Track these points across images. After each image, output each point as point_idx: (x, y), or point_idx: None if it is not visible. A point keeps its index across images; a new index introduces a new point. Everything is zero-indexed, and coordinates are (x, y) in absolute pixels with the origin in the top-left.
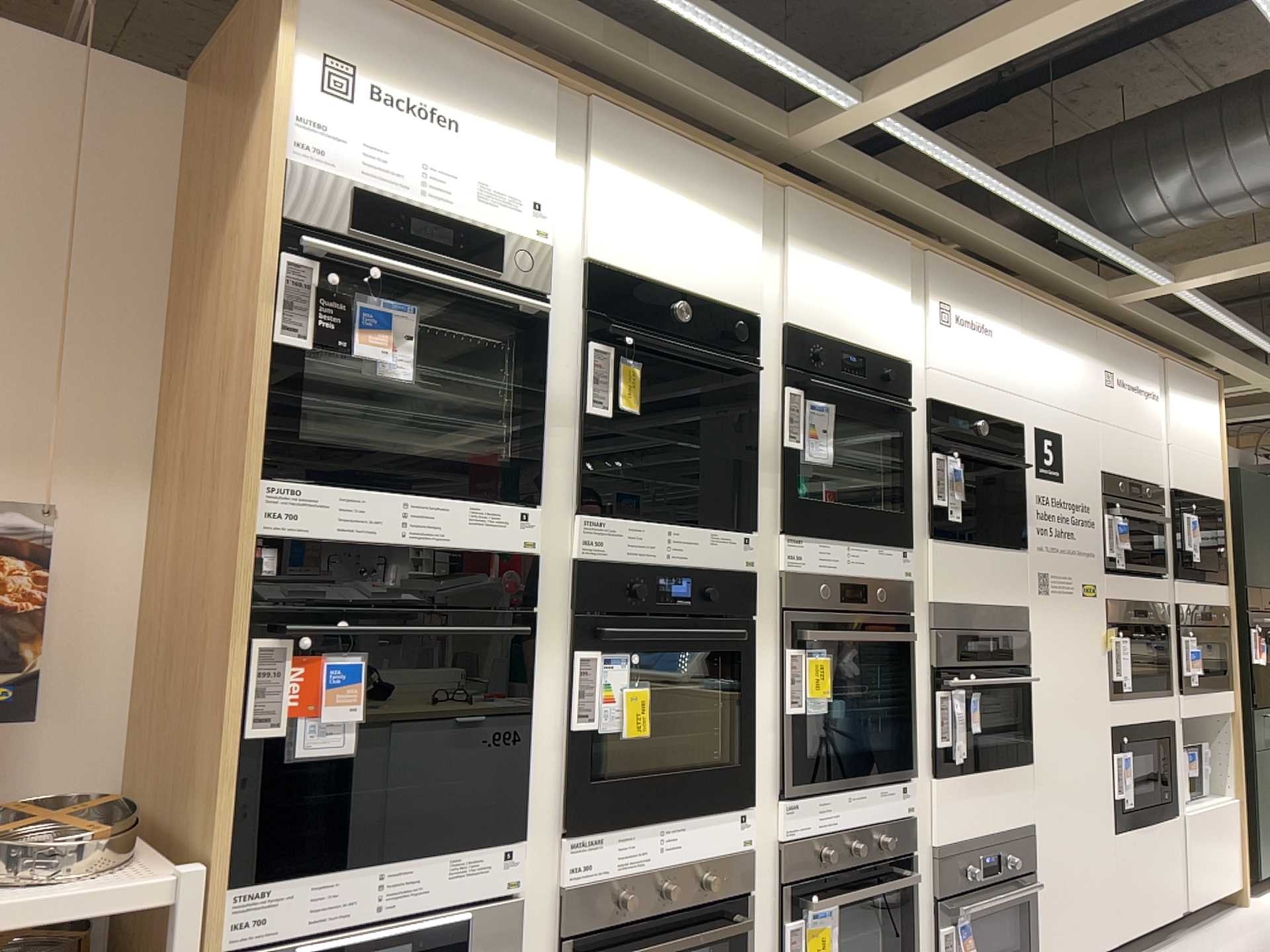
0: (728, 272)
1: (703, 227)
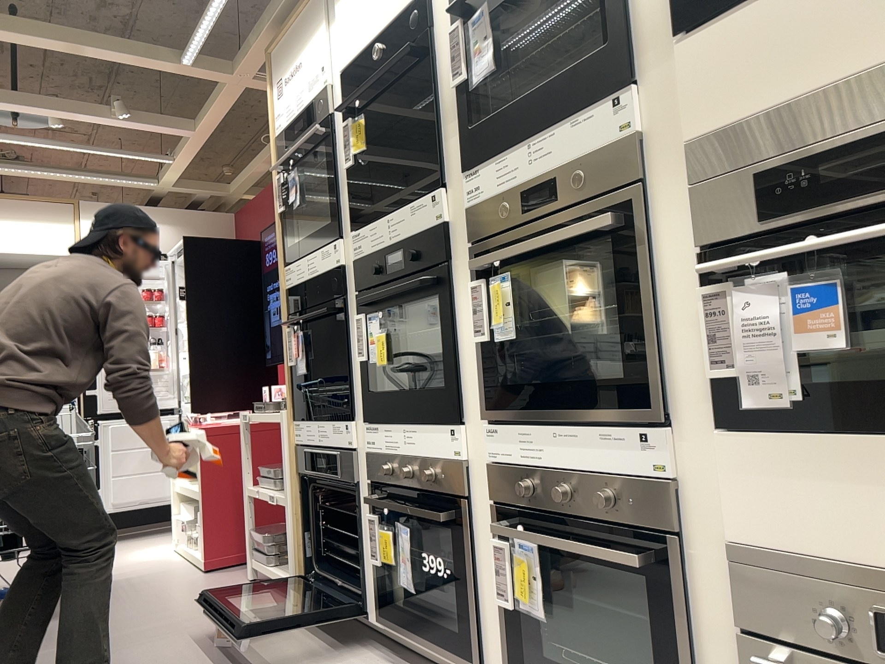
0: None
1: None
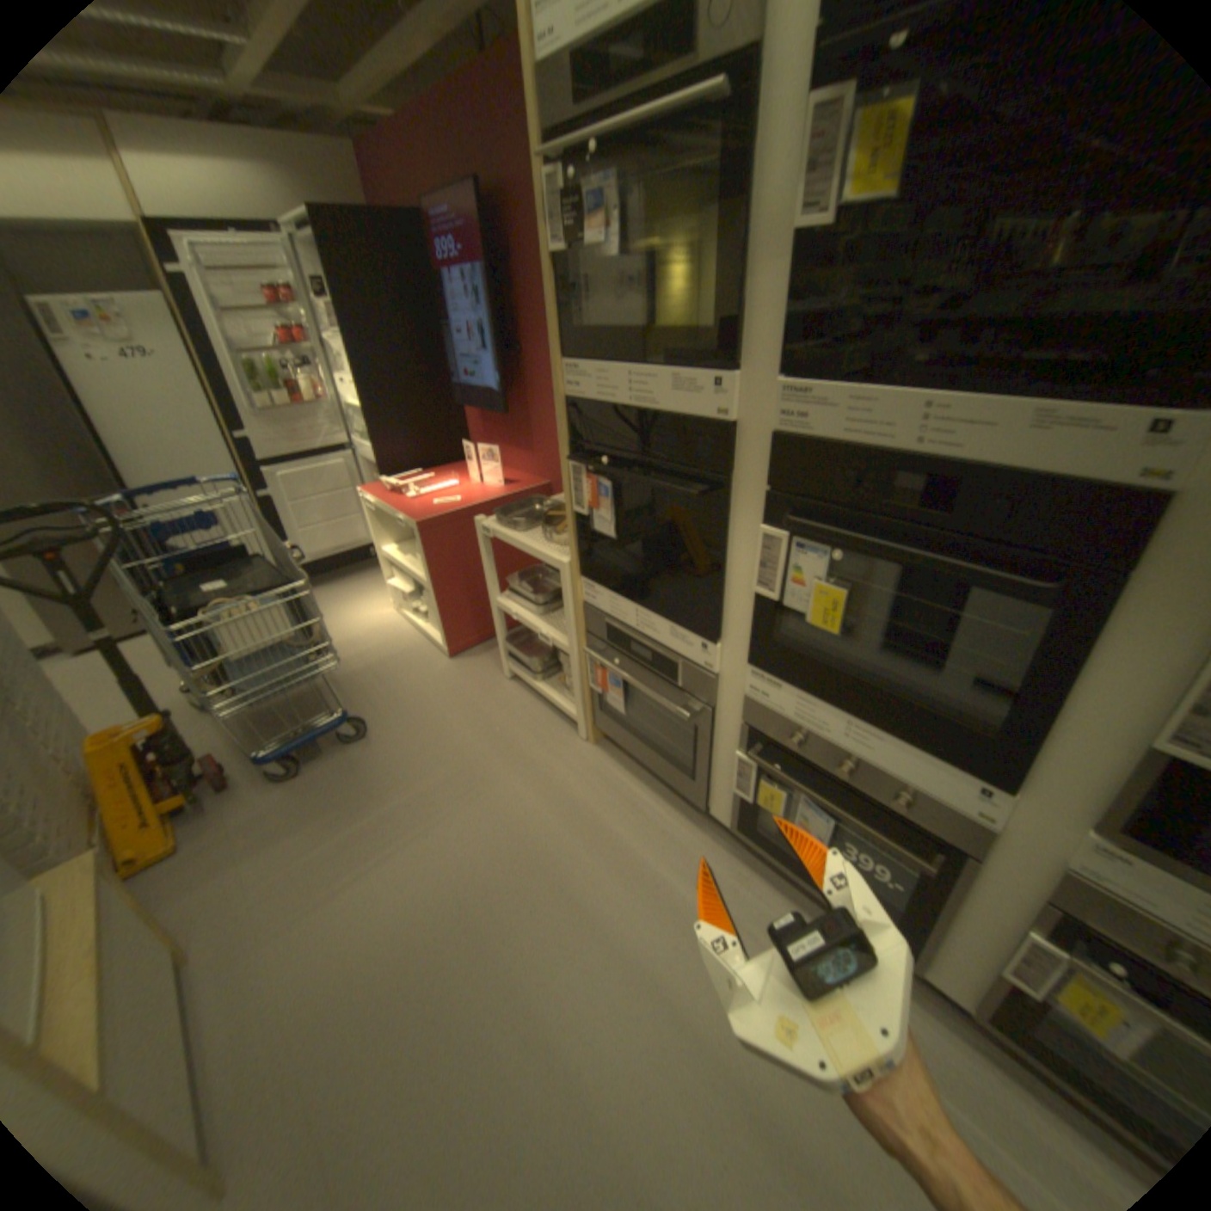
0: None
1: None
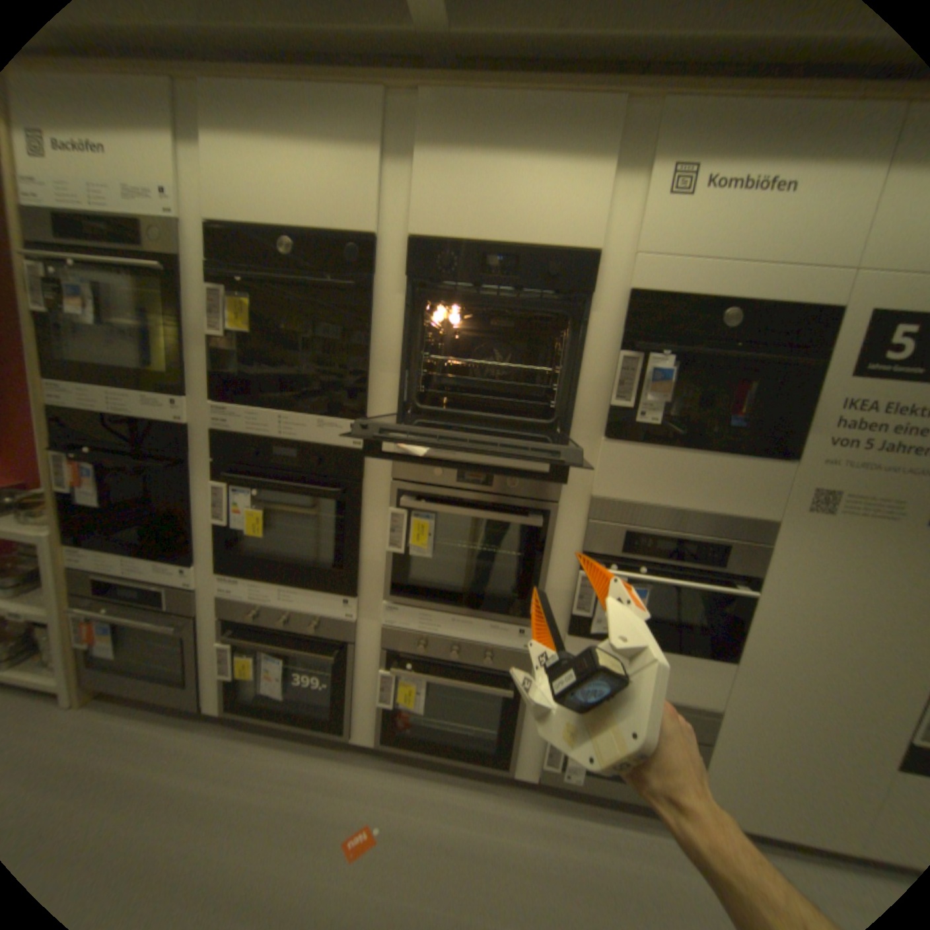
0: (340, 192)
1: (311, 154)
